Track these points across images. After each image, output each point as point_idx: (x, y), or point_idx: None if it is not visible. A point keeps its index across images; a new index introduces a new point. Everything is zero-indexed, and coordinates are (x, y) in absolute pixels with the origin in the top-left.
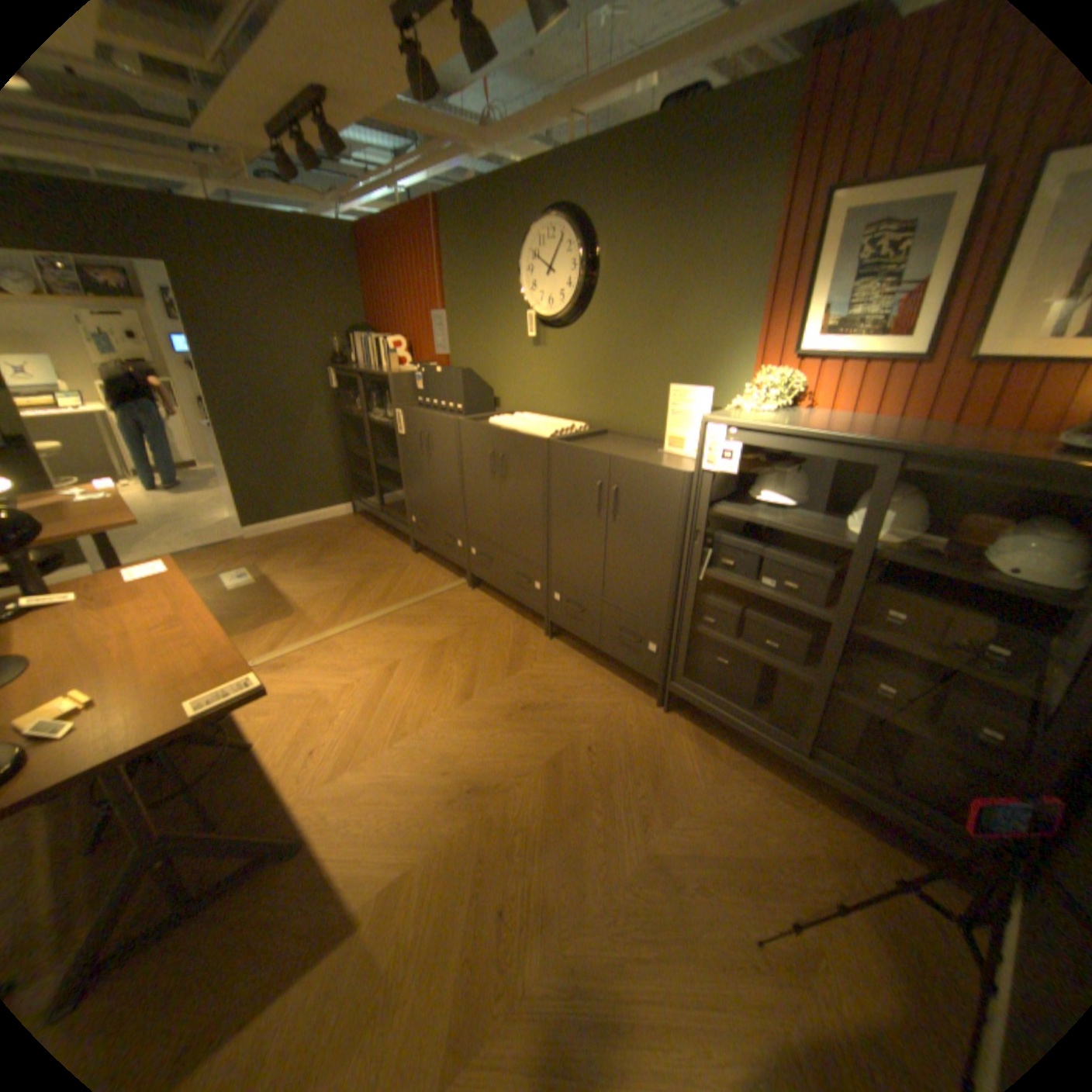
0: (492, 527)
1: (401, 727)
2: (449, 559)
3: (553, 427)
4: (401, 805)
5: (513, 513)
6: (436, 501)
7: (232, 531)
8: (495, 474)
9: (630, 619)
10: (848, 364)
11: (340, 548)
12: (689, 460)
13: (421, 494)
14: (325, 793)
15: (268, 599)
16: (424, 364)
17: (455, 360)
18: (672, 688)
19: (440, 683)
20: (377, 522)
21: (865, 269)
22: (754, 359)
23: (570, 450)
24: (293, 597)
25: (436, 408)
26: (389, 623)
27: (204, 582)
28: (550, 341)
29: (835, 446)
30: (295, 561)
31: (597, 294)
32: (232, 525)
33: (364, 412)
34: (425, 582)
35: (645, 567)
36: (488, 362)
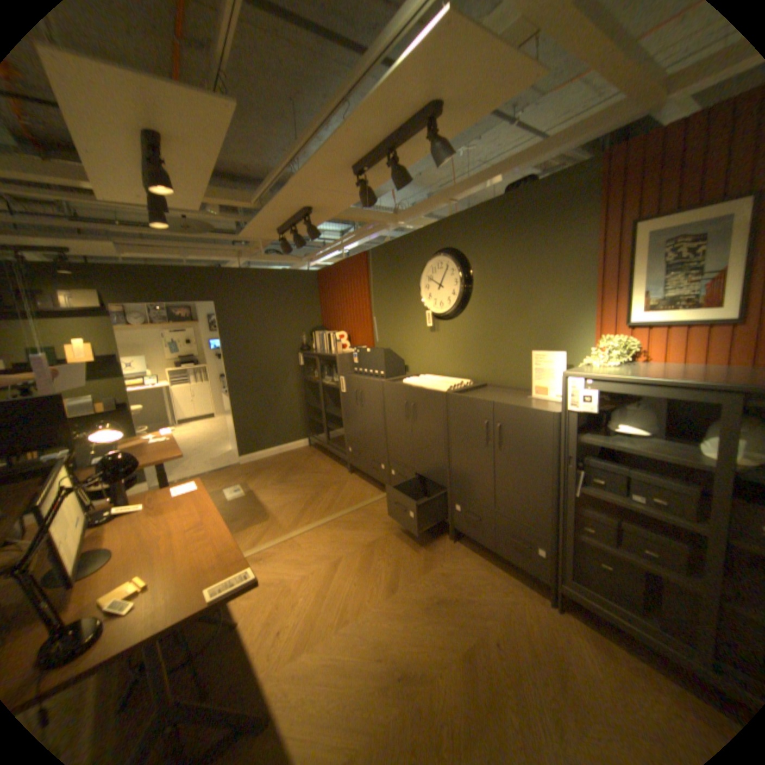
0: (406, 455)
1: (344, 615)
2: (374, 478)
3: (448, 383)
4: (345, 689)
5: (422, 445)
6: (366, 436)
7: (232, 459)
8: (408, 417)
9: (520, 529)
10: (672, 330)
11: (300, 470)
12: (553, 403)
13: (355, 432)
14: (287, 672)
15: (253, 508)
16: (358, 347)
17: (378, 343)
18: (564, 591)
19: (372, 578)
20: (324, 451)
21: (672, 267)
22: (594, 331)
23: (463, 399)
24: (269, 506)
25: (366, 374)
26: (333, 527)
27: (213, 495)
28: (442, 328)
29: (679, 391)
30: (270, 480)
31: (473, 298)
32: (233, 455)
33: (319, 379)
34: (358, 496)
35: (529, 486)
36: (400, 344)
